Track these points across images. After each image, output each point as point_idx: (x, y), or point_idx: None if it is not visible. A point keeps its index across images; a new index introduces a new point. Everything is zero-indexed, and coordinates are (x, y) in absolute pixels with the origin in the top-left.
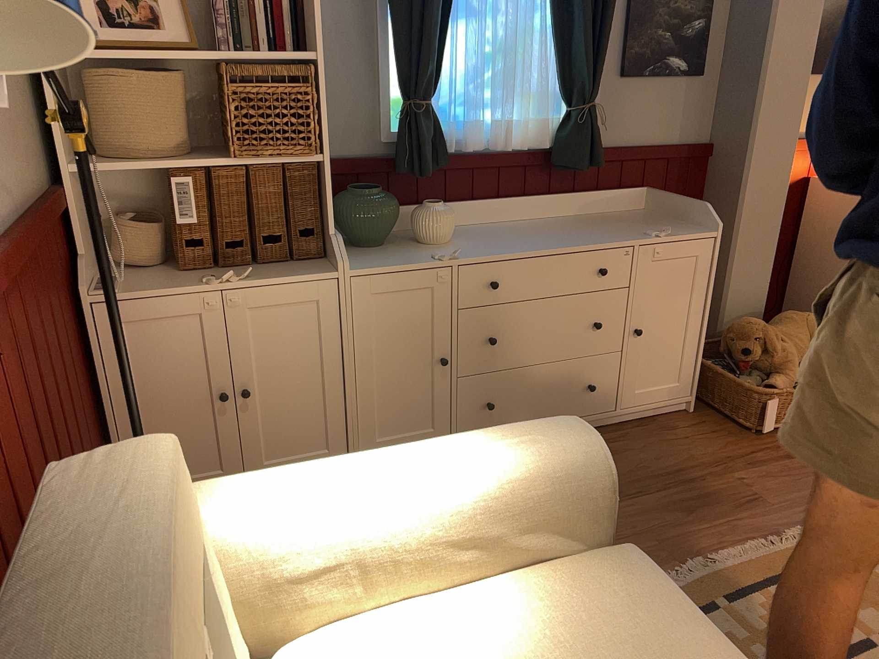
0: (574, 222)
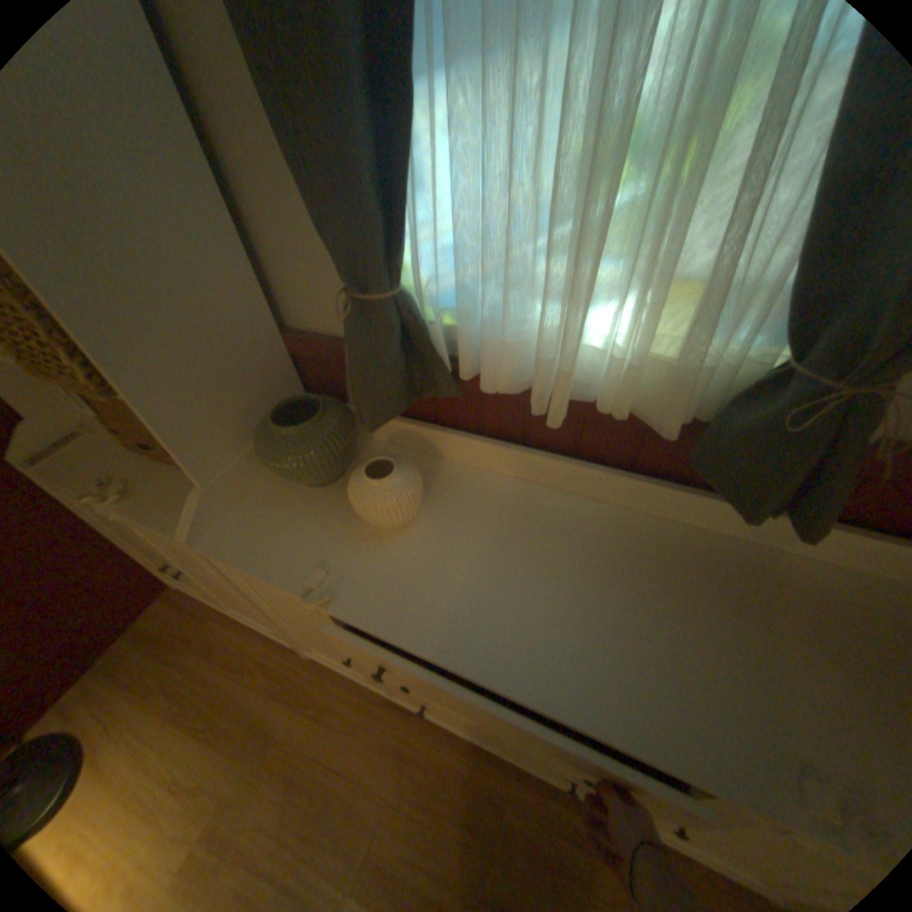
0: (700, 570)
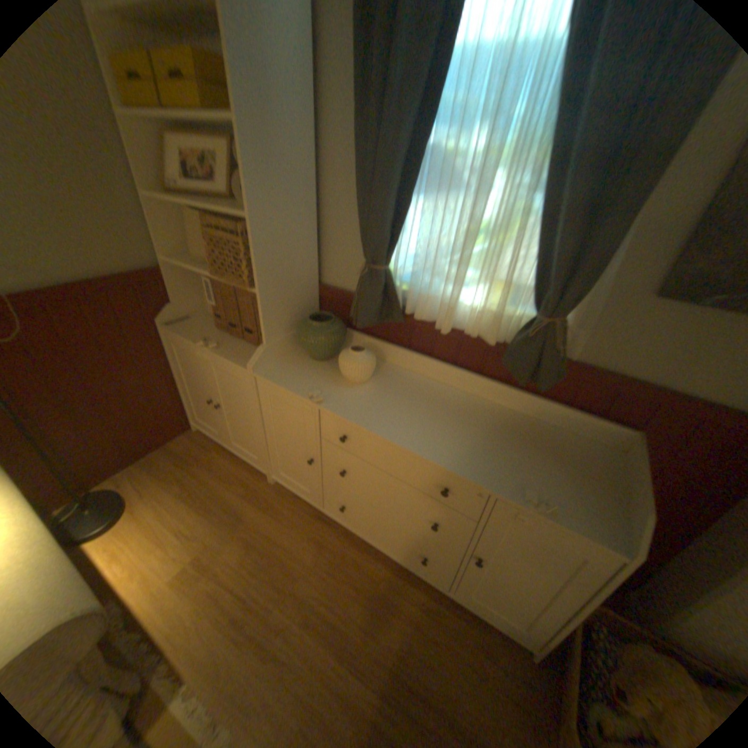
0: (504, 424)
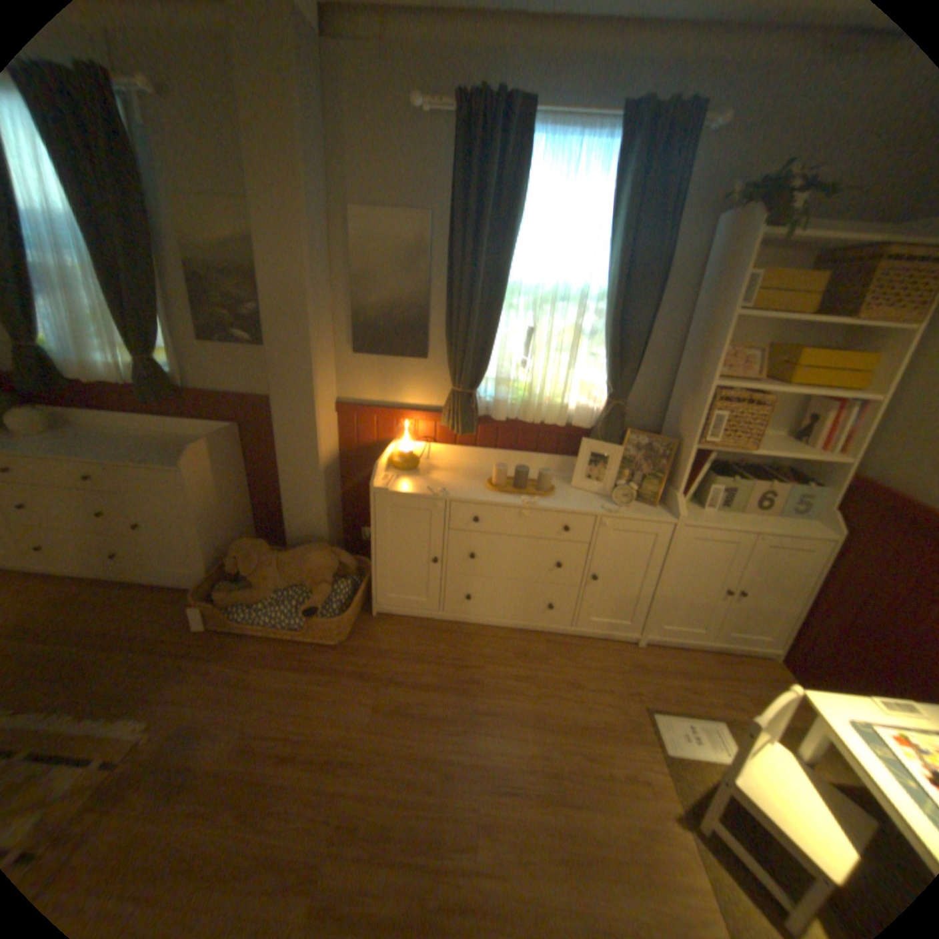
0: (153, 440)
